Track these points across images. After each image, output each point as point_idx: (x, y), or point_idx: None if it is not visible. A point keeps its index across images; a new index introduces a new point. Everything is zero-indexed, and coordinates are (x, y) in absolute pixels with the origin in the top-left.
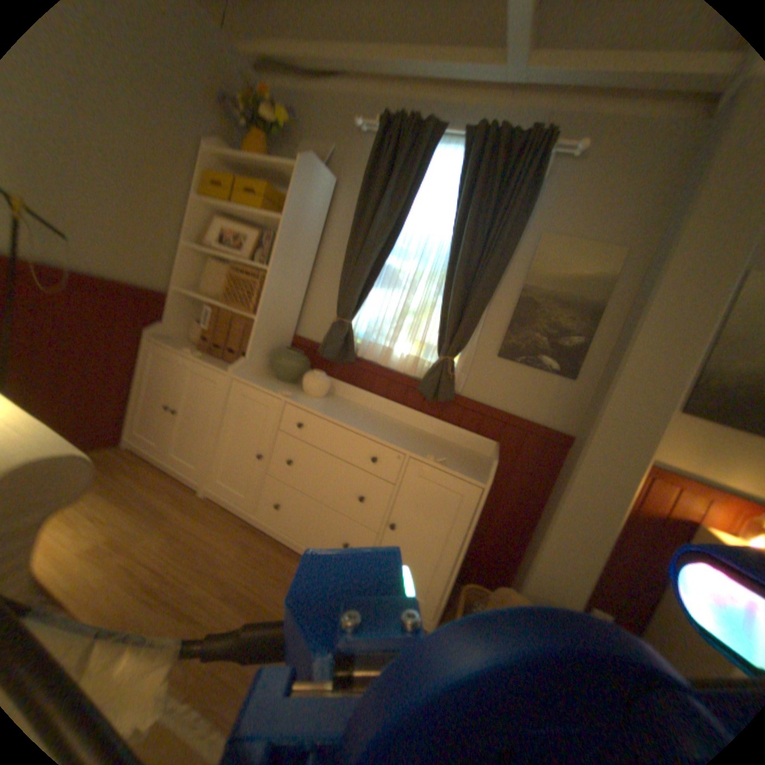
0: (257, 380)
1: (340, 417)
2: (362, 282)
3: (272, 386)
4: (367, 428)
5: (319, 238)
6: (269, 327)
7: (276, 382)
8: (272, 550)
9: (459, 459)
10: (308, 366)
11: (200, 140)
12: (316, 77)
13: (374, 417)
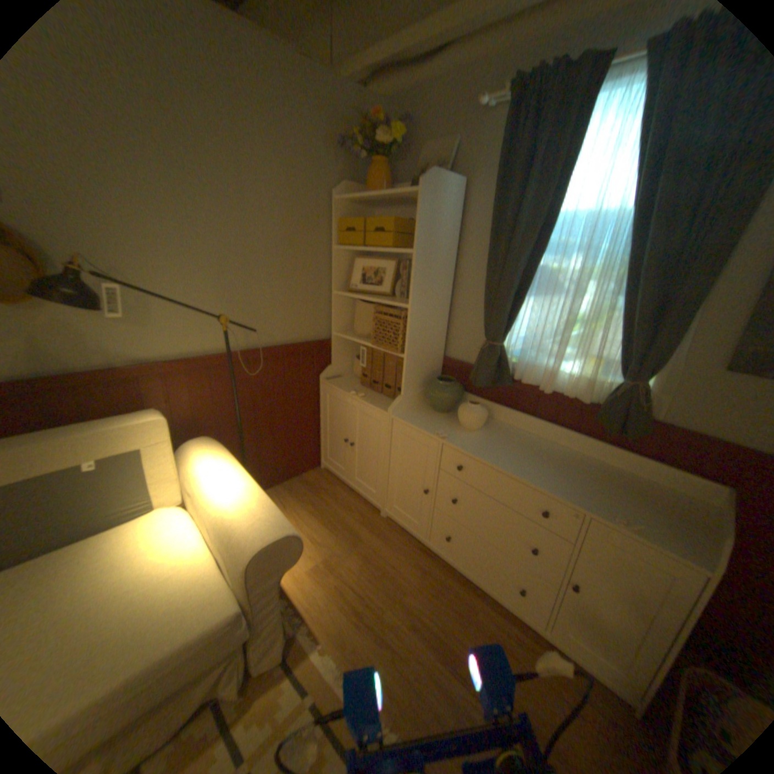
0: (413, 415)
1: (501, 459)
2: (511, 298)
3: (428, 422)
4: (533, 474)
5: (456, 250)
6: (417, 360)
7: (431, 413)
8: (448, 577)
9: (666, 518)
10: (461, 393)
11: (331, 188)
12: (428, 57)
13: (542, 449)
